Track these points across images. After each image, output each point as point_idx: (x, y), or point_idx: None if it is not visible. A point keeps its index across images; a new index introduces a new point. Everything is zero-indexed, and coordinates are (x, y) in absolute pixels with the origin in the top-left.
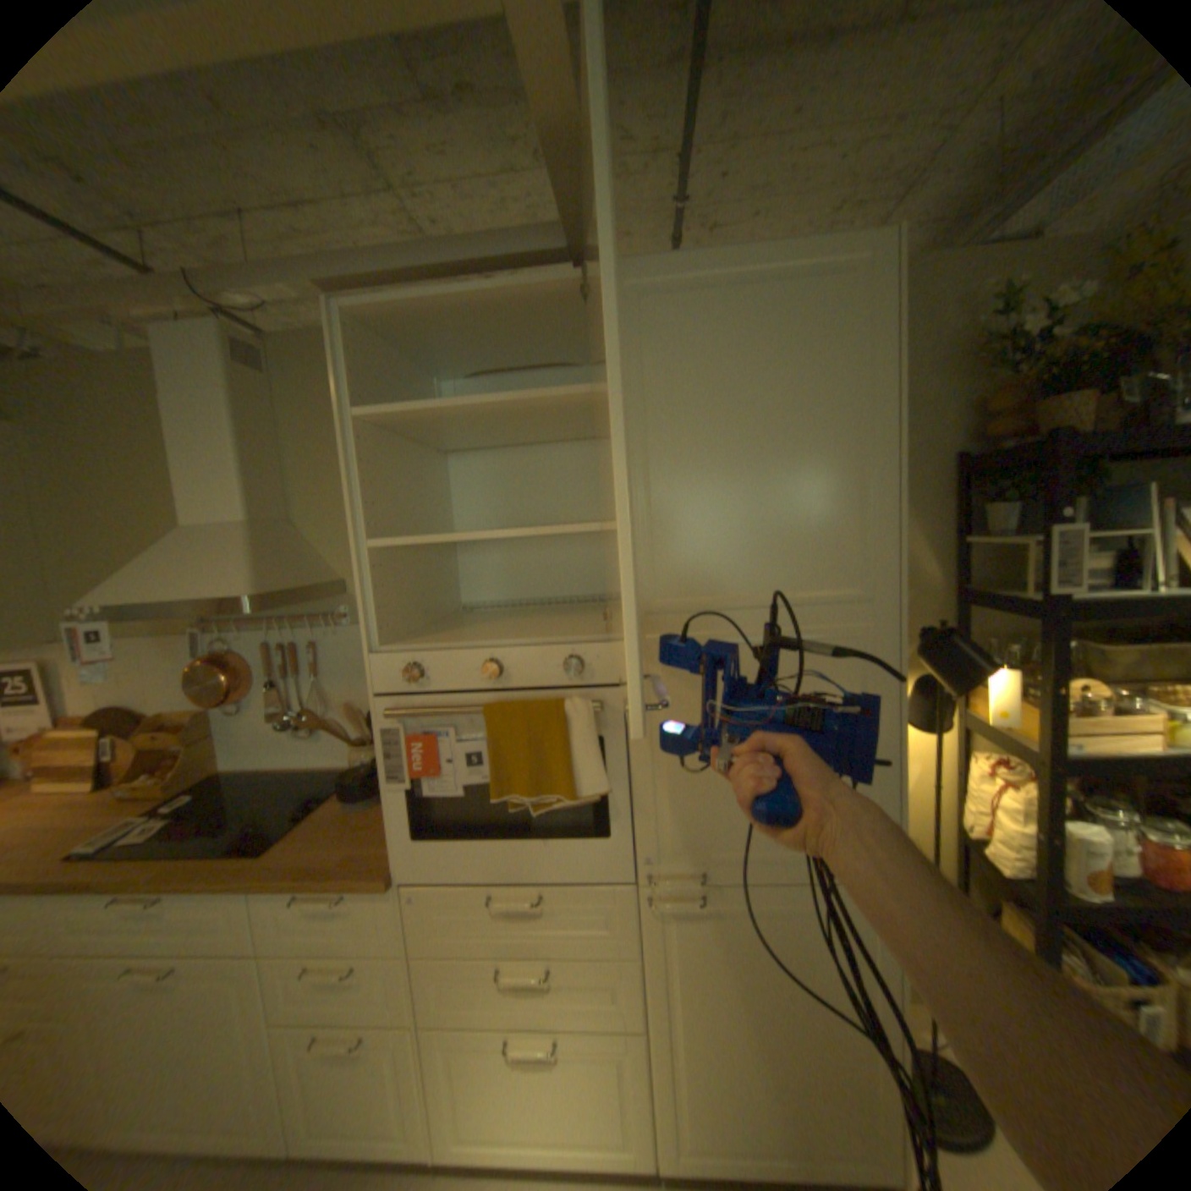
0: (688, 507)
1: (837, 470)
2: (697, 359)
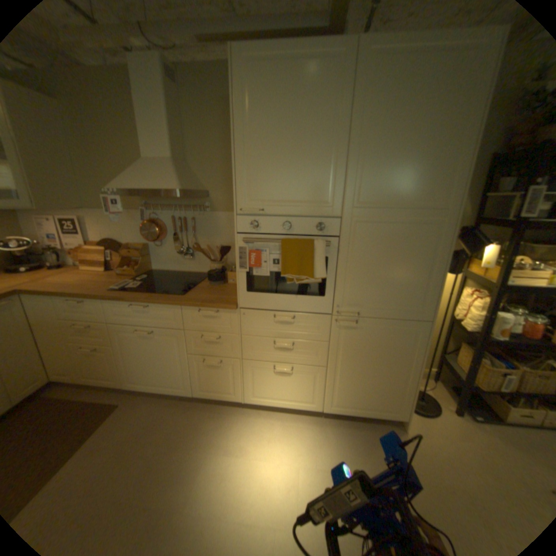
0: (380, 161)
1: (447, 149)
2: (397, 90)
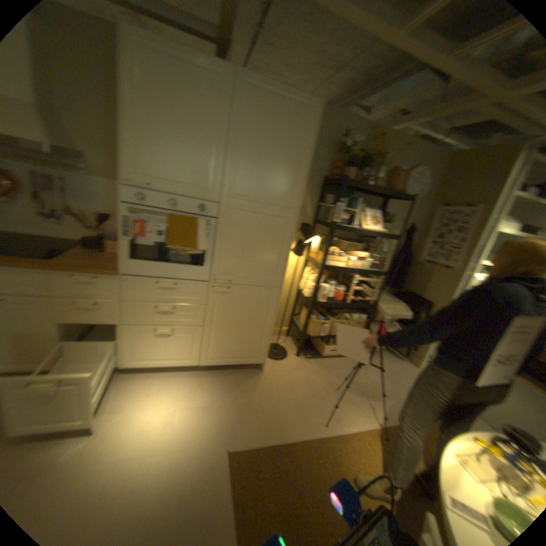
0: (247, 166)
1: (290, 168)
2: (259, 117)
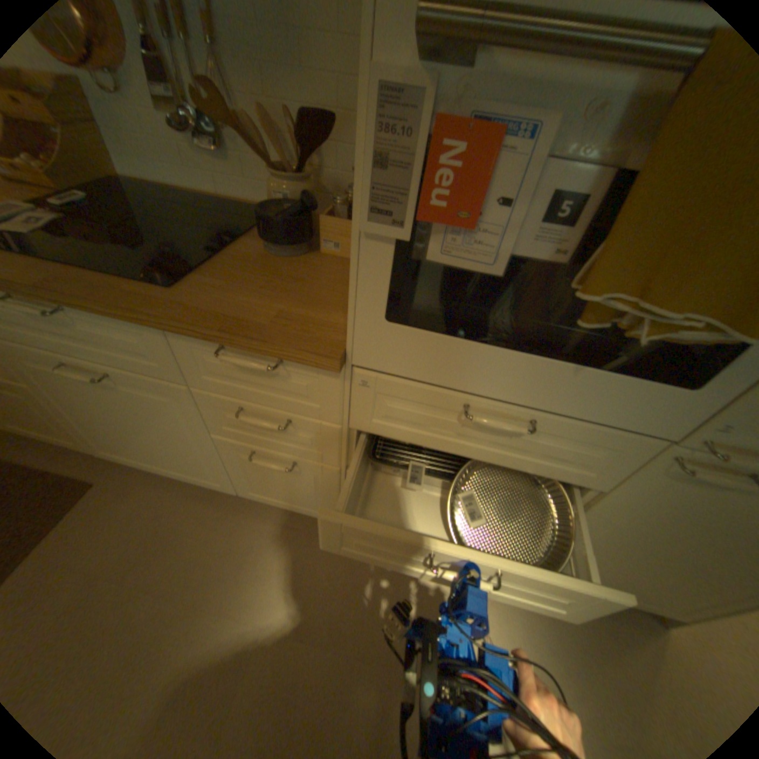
0: None
1: None
2: None
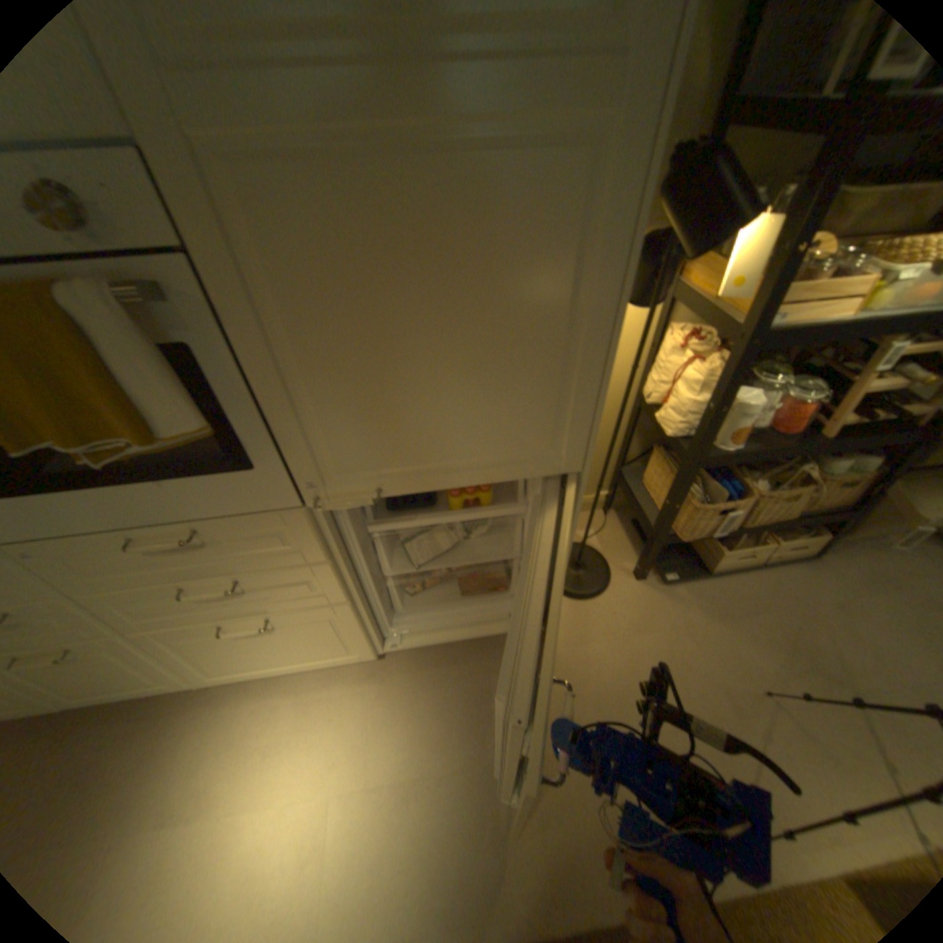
0: None
1: None
2: None
